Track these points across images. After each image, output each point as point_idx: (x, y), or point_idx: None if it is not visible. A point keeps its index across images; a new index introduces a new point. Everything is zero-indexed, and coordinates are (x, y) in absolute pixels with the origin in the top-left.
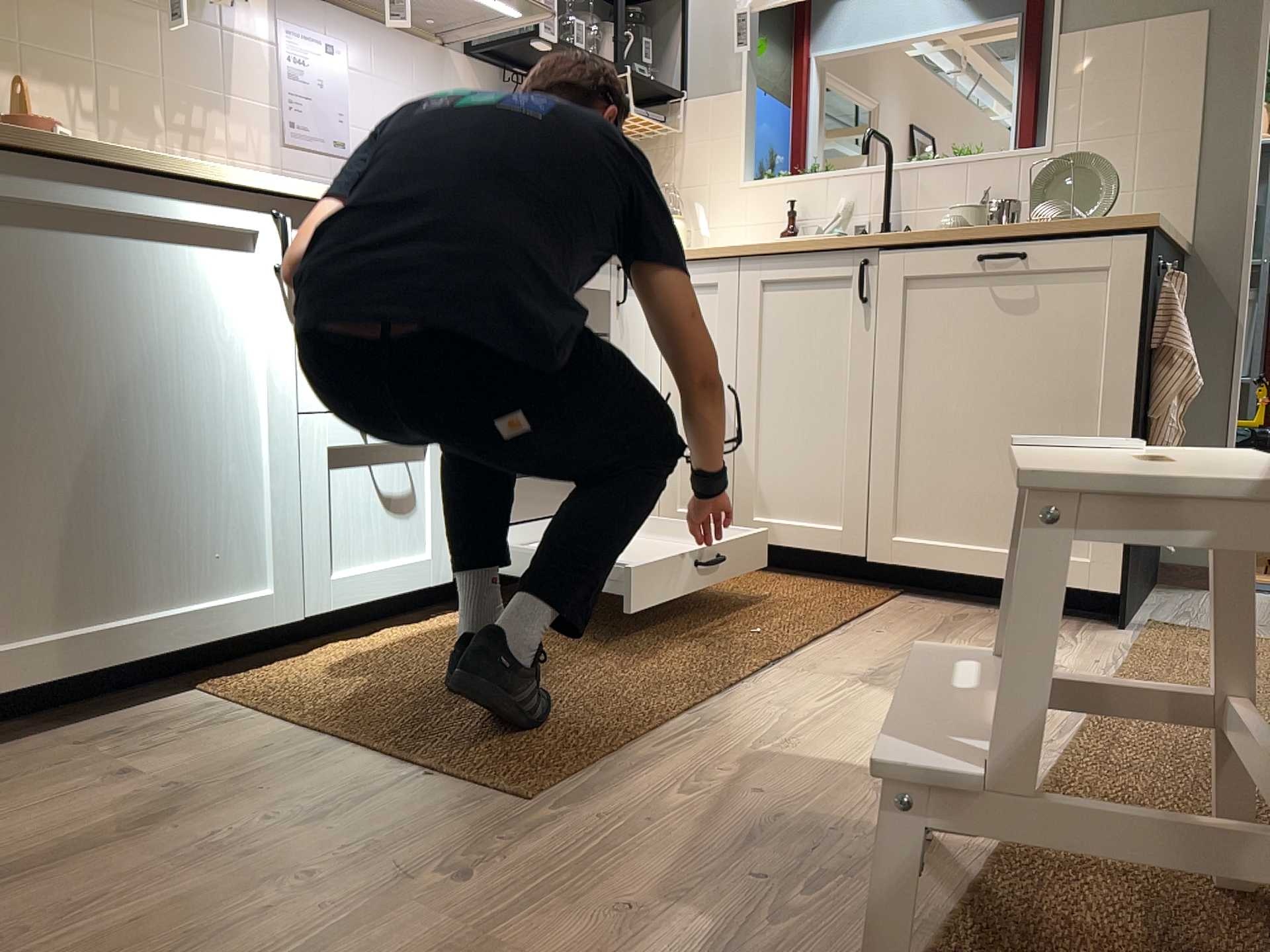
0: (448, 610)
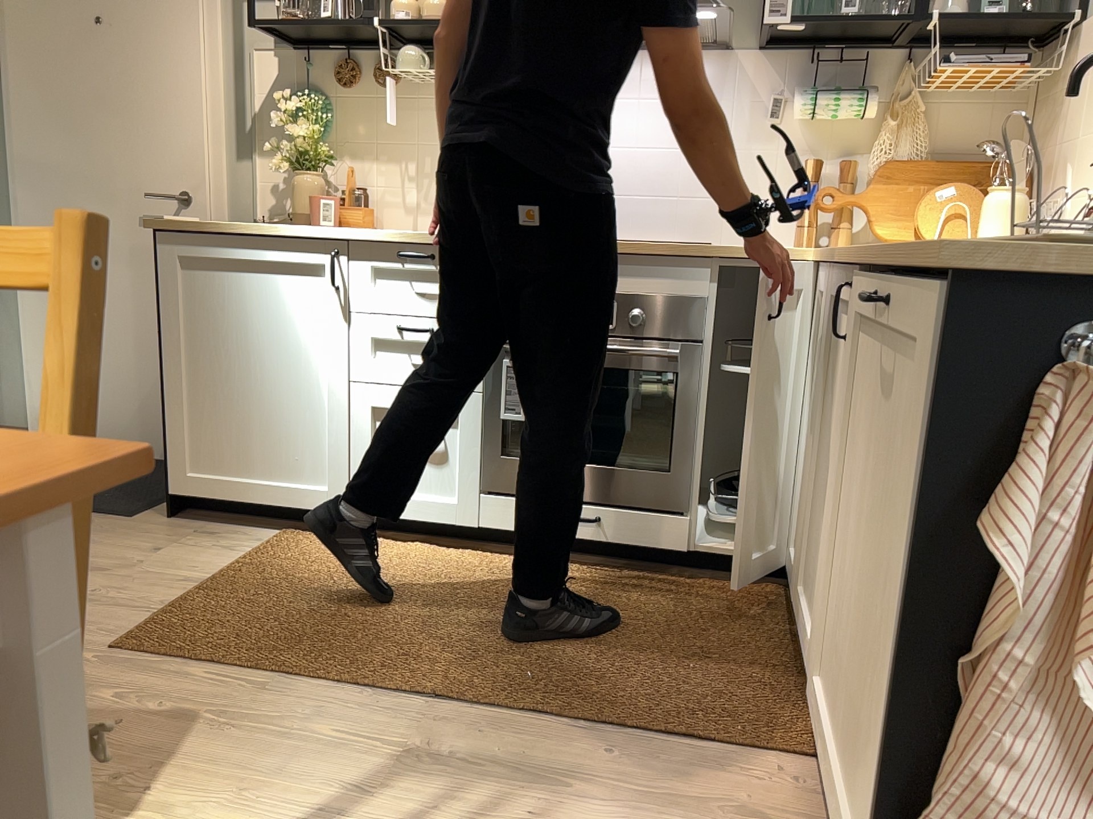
0: (499, 552)
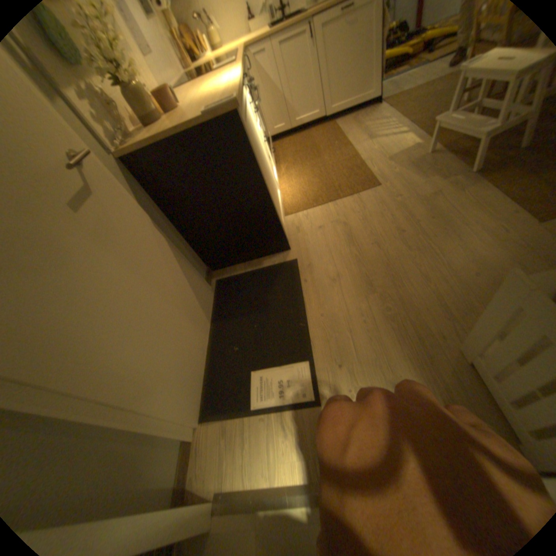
0: None
